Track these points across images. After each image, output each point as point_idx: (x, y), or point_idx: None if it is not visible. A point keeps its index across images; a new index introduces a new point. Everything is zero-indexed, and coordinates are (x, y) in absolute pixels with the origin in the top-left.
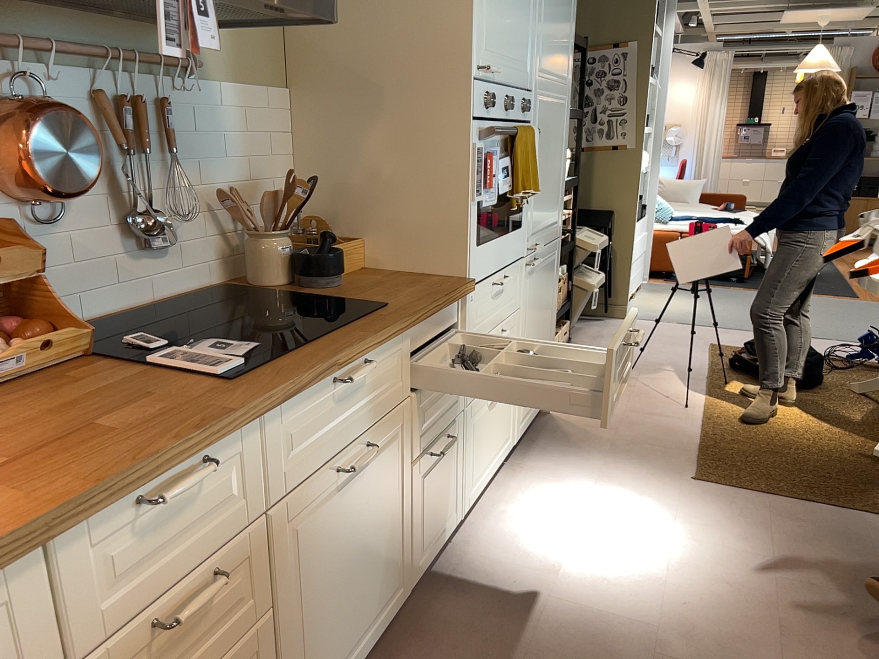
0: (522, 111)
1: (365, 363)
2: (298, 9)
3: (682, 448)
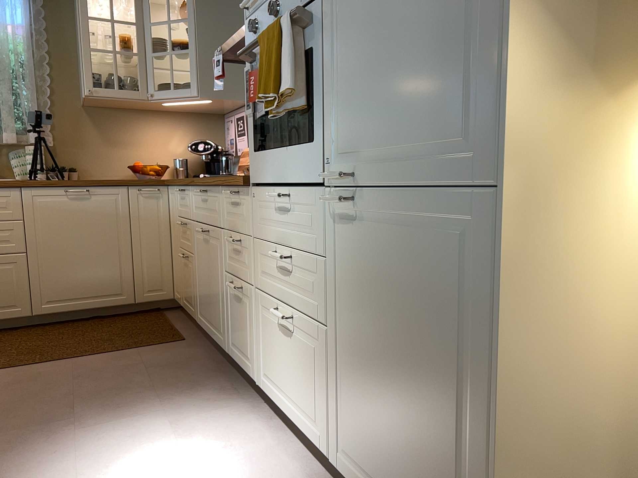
0: None
1: (204, 190)
2: (238, 40)
3: None
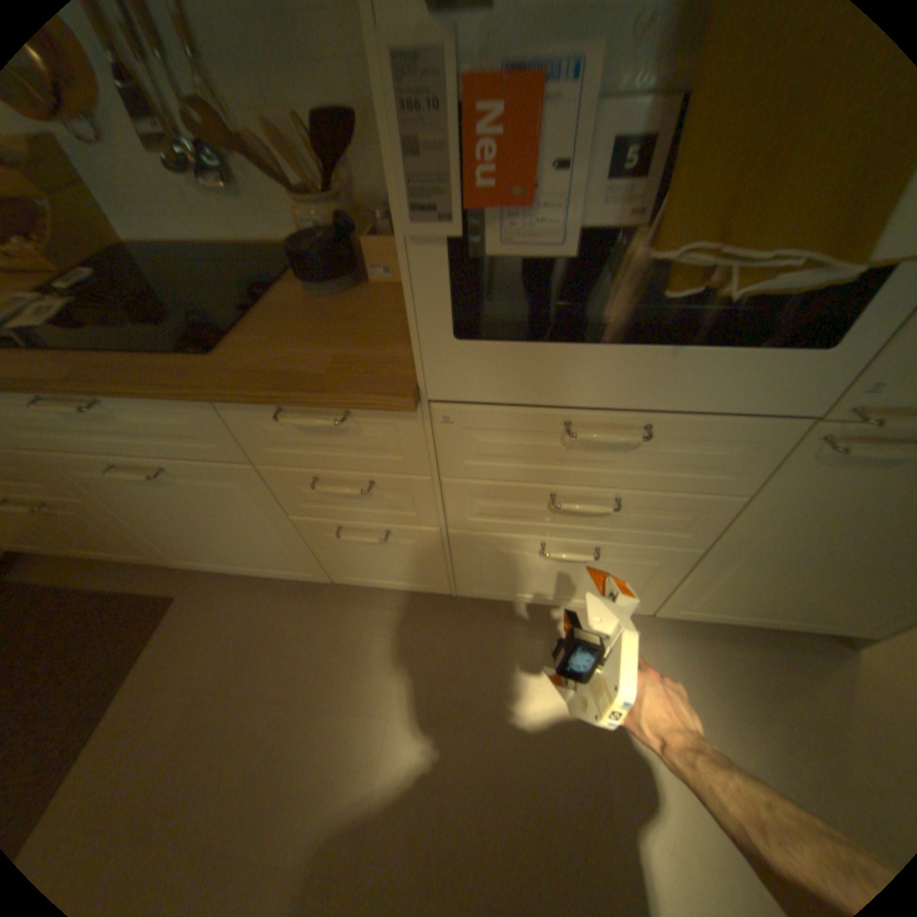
0: None
1: (89, 402)
2: None
3: None
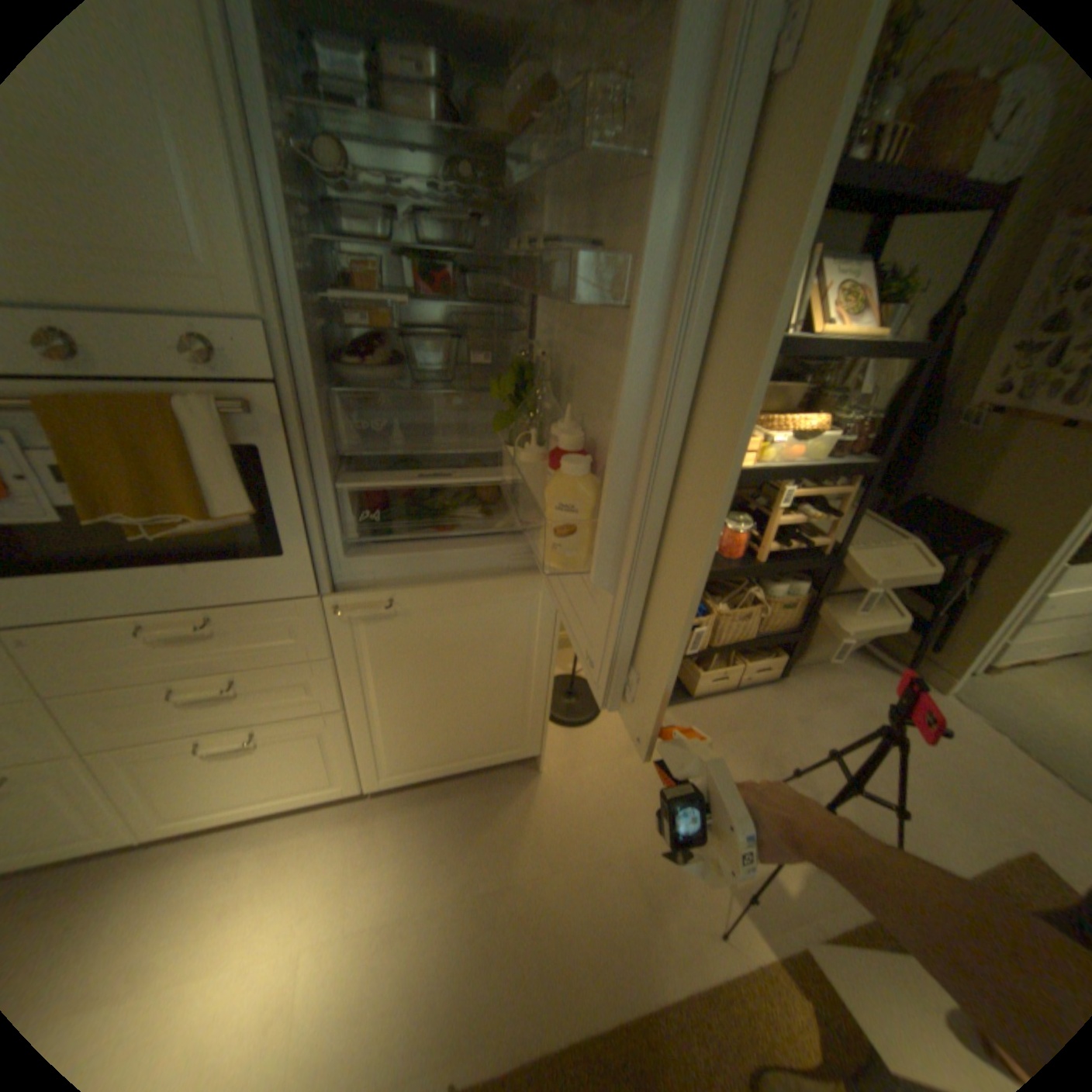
0: (181, 354)
1: None
2: None
3: (561, 1011)
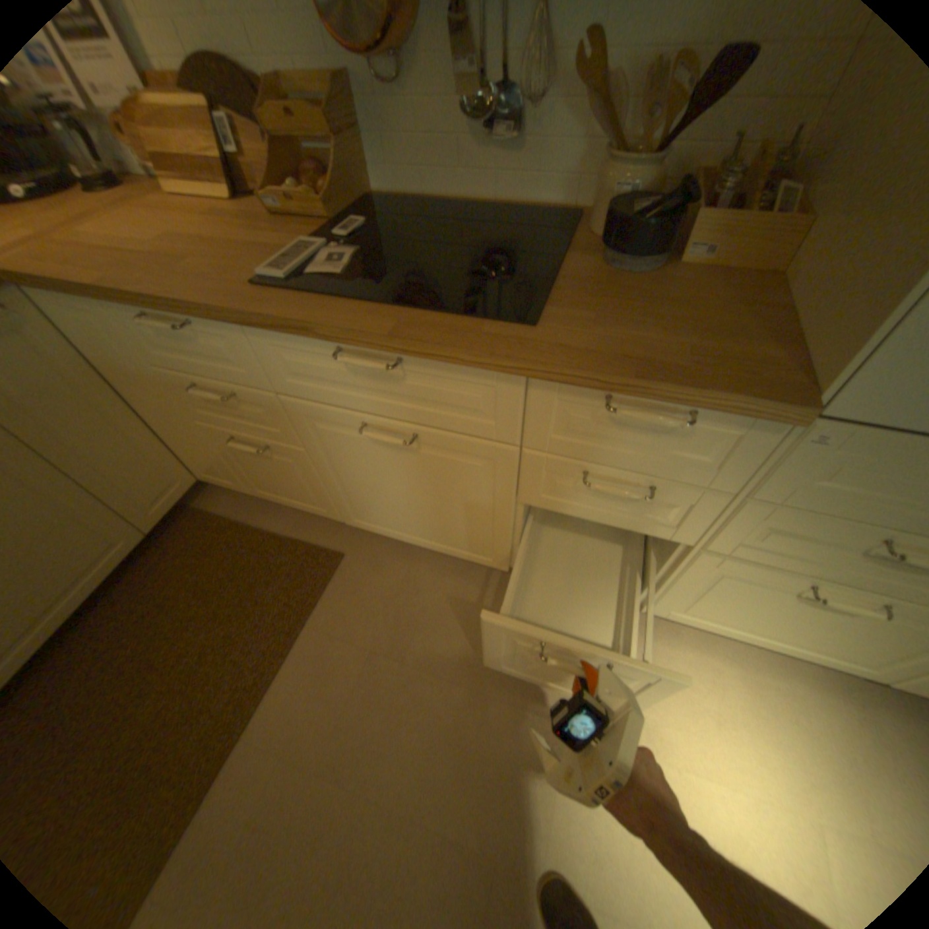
0: None
1: (393, 360)
2: None
3: None
